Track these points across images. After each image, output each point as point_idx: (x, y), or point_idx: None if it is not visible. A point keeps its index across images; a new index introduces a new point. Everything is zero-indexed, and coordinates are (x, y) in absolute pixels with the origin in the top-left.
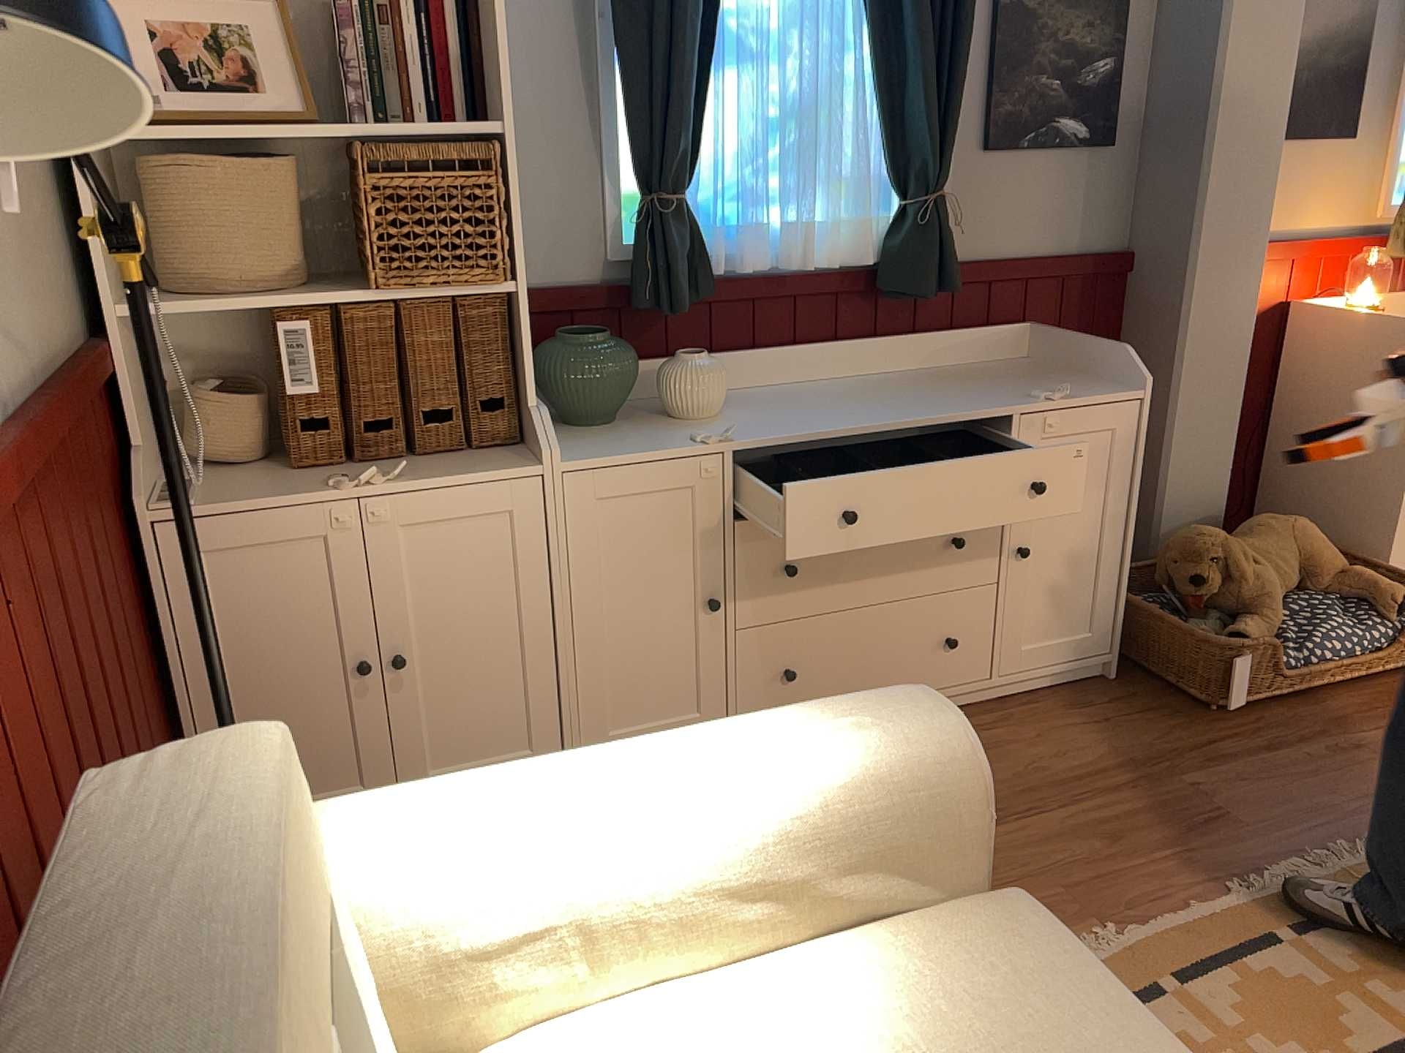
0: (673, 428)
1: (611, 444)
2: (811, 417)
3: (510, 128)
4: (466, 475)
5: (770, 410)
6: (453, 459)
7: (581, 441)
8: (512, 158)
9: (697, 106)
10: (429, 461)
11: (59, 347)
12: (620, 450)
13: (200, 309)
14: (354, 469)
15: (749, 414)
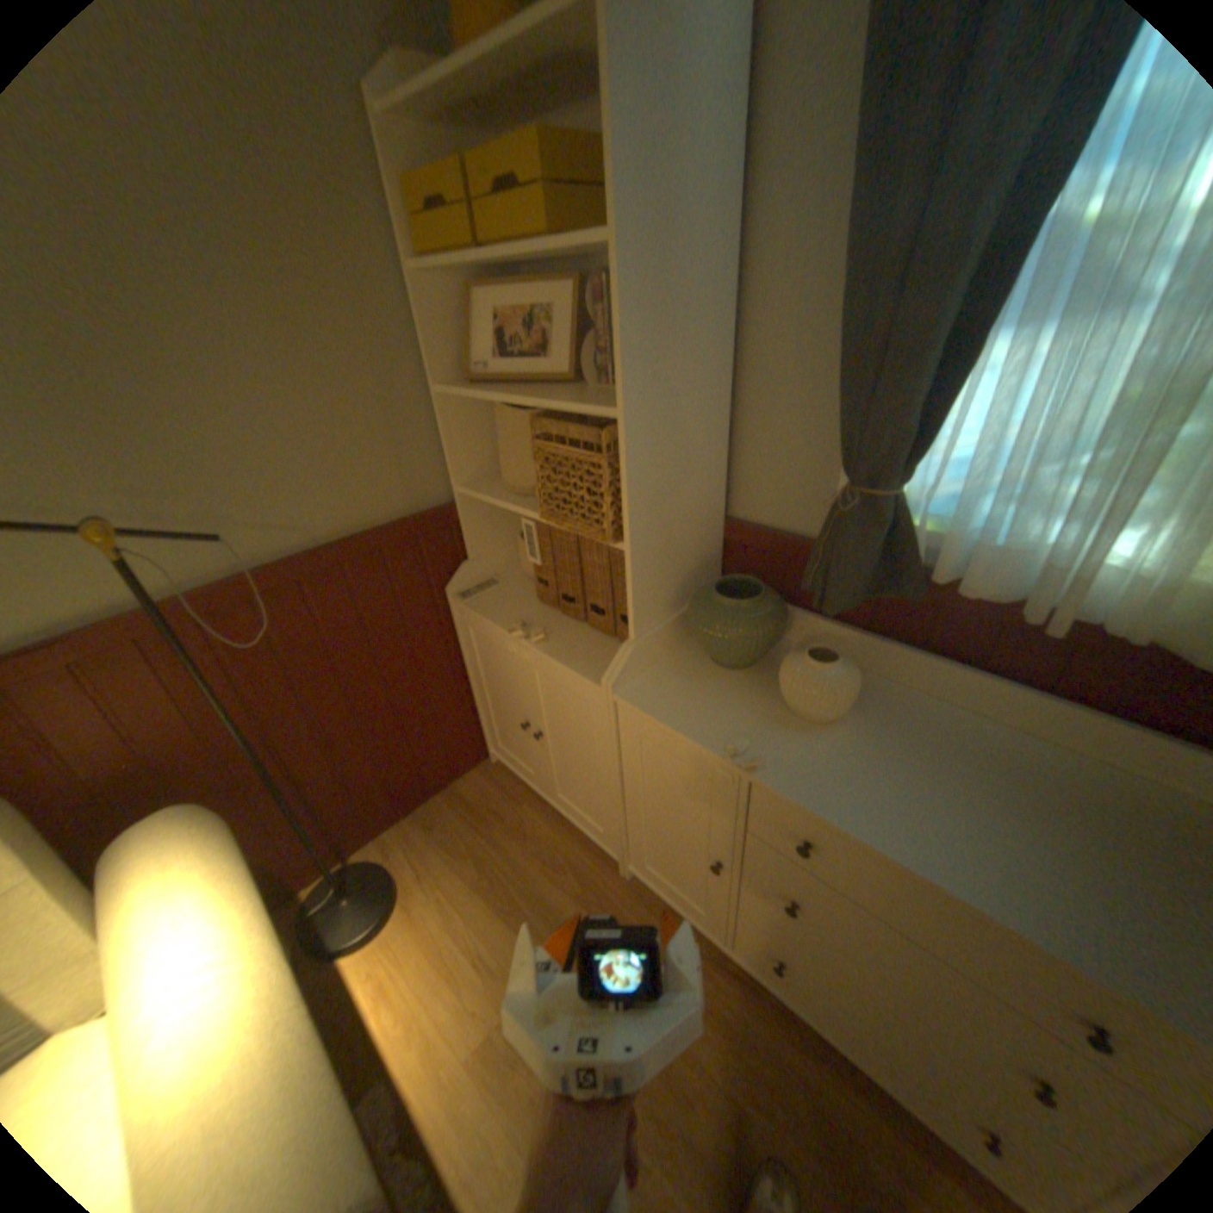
0: (761, 711)
1: (687, 696)
2: (907, 801)
3: (629, 411)
4: (574, 660)
5: (895, 753)
6: (600, 640)
7: (682, 676)
8: (630, 438)
9: (950, 378)
10: (588, 633)
11: (388, 511)
12: (674, 708)
13: (486, 496)
14: (556, 615)
15: (867, 740)
